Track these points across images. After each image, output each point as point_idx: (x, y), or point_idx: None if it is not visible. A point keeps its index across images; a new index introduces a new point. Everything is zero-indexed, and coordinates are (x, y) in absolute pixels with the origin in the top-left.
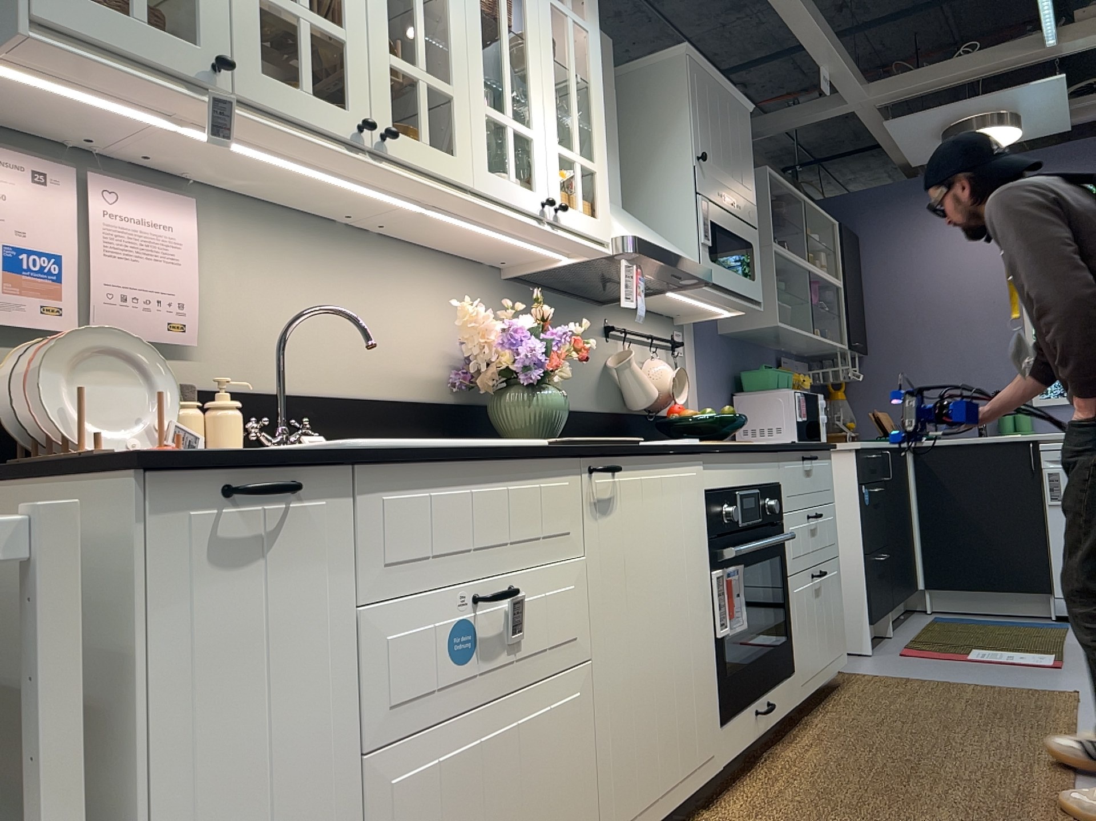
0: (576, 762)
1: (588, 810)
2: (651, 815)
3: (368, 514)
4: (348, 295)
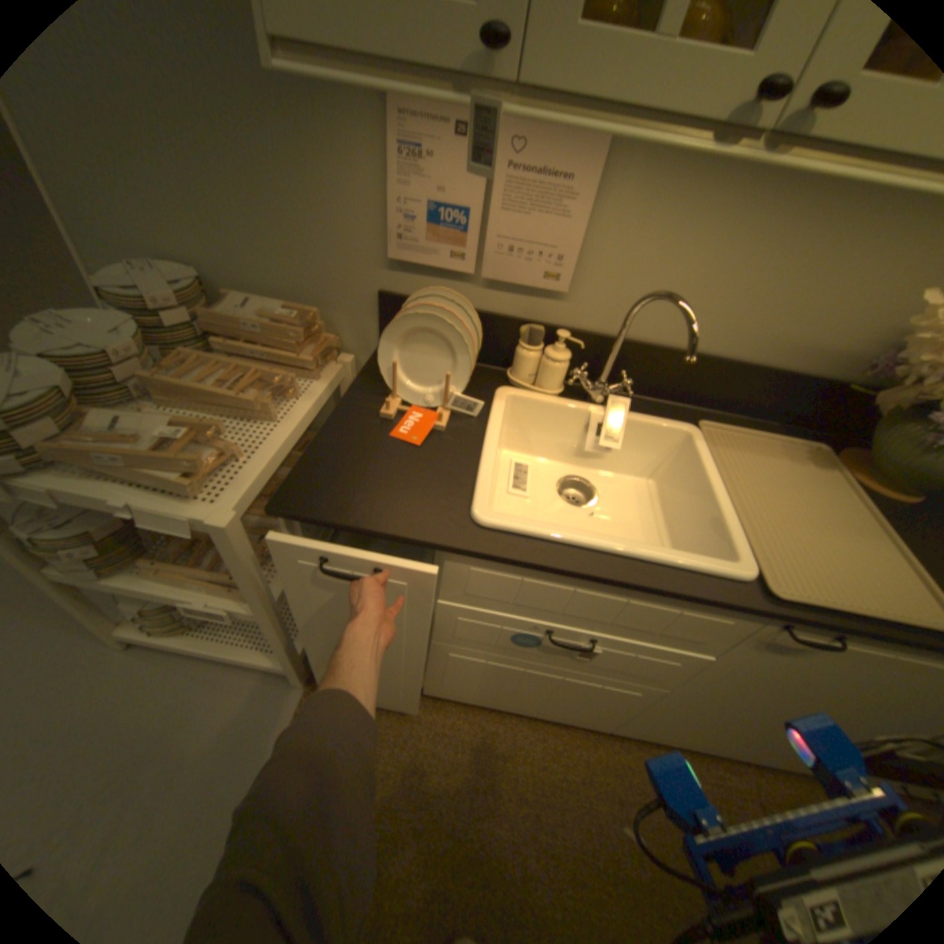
0: (618, 710)
1: (617, 723)
2: (685, 748)
3: (459, 573)
4: (780, 246)
